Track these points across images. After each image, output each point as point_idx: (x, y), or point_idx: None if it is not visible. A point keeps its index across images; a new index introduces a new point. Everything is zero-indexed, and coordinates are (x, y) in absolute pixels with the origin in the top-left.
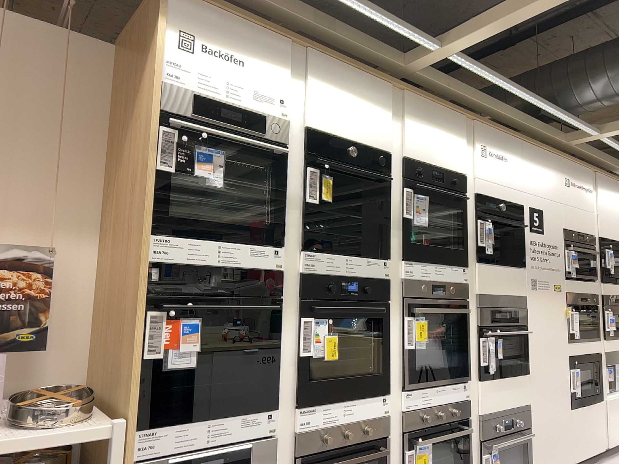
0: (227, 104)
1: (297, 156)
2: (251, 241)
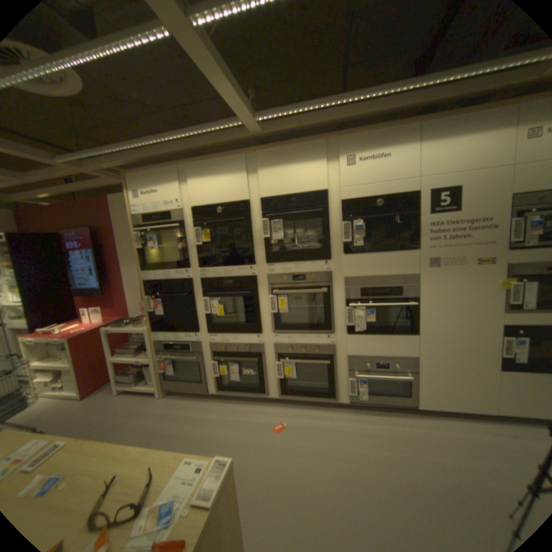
0: (151, 211)
1: (189, 223)
2: (173, 269)
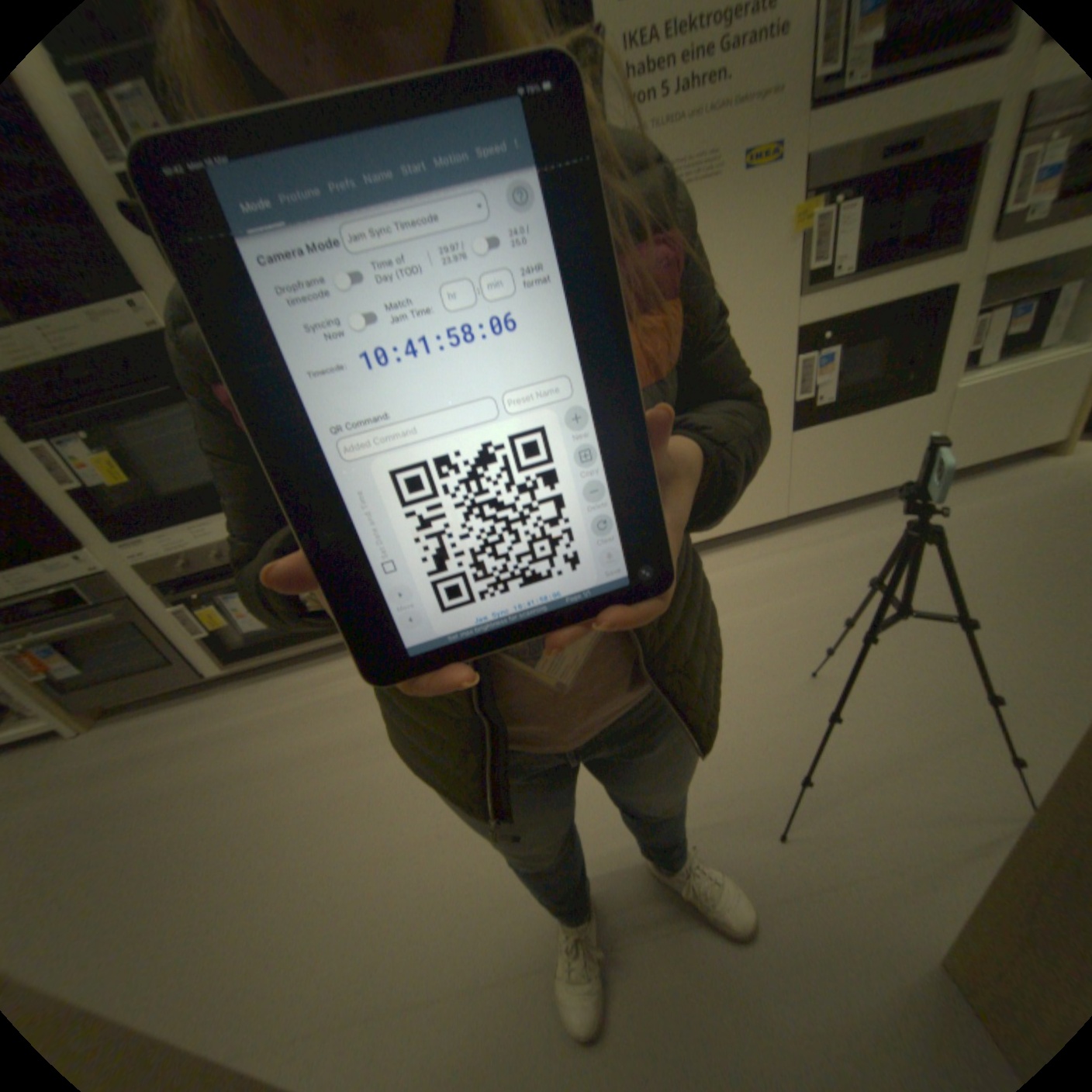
0: None
1: None
2: None
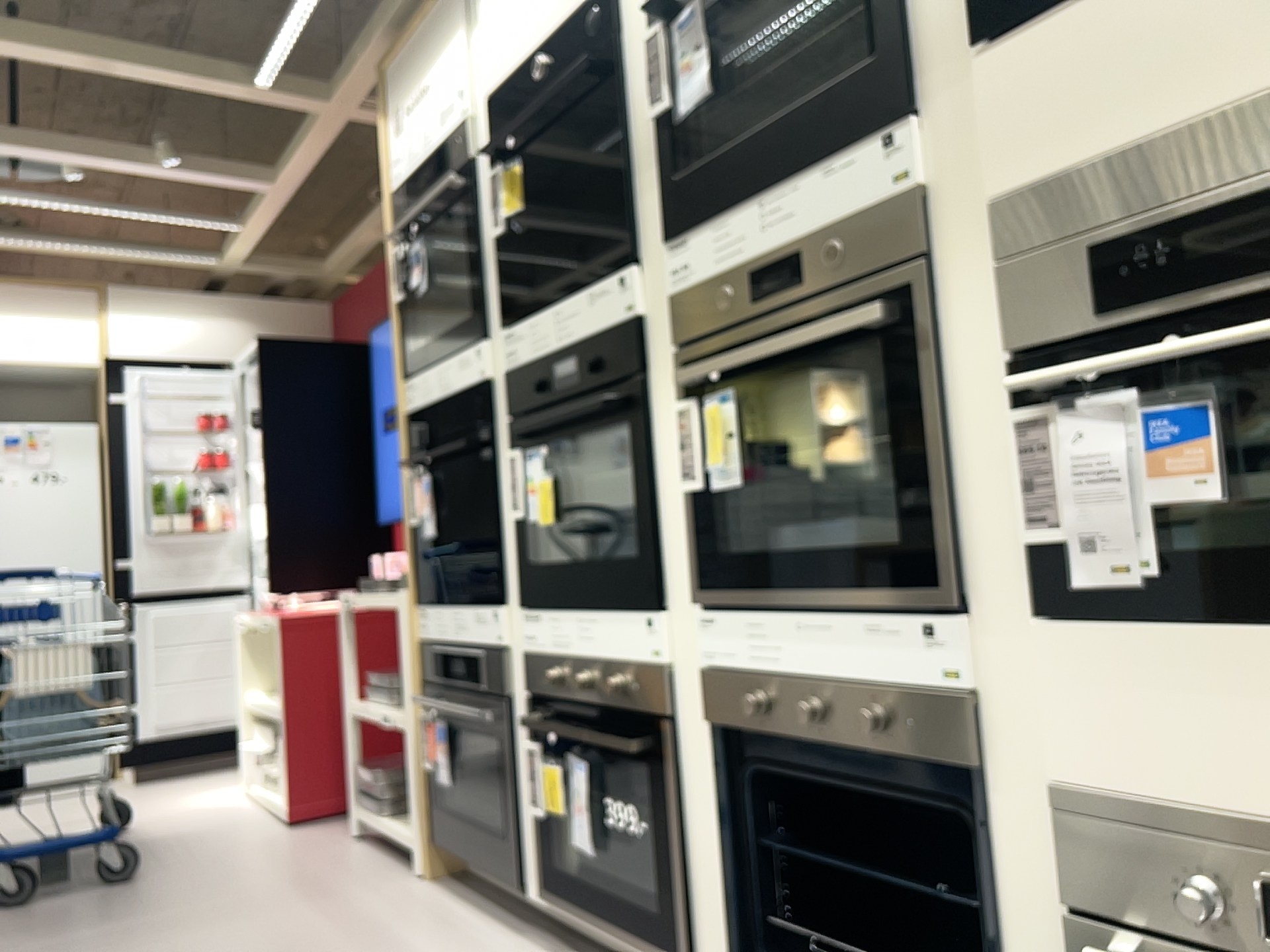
0: (419, 159)
1: (485, 160)
2: (454, 350)
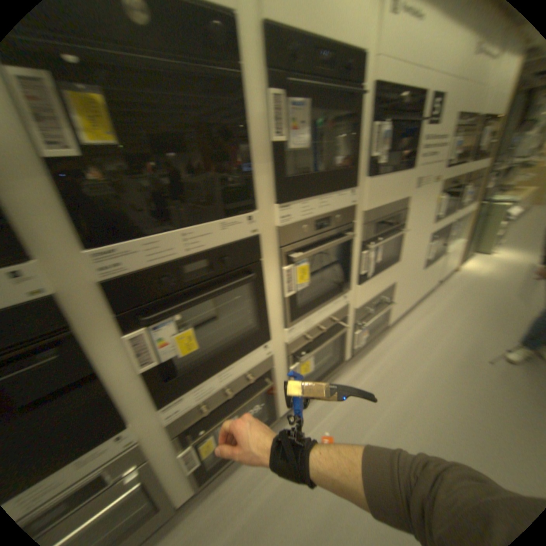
0: None
1: None
2: None
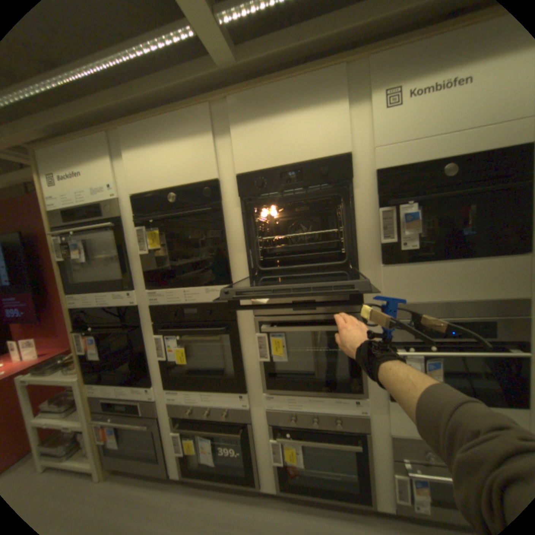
0: (73, 204)
1: (129, 219)
2: (109, 291)
